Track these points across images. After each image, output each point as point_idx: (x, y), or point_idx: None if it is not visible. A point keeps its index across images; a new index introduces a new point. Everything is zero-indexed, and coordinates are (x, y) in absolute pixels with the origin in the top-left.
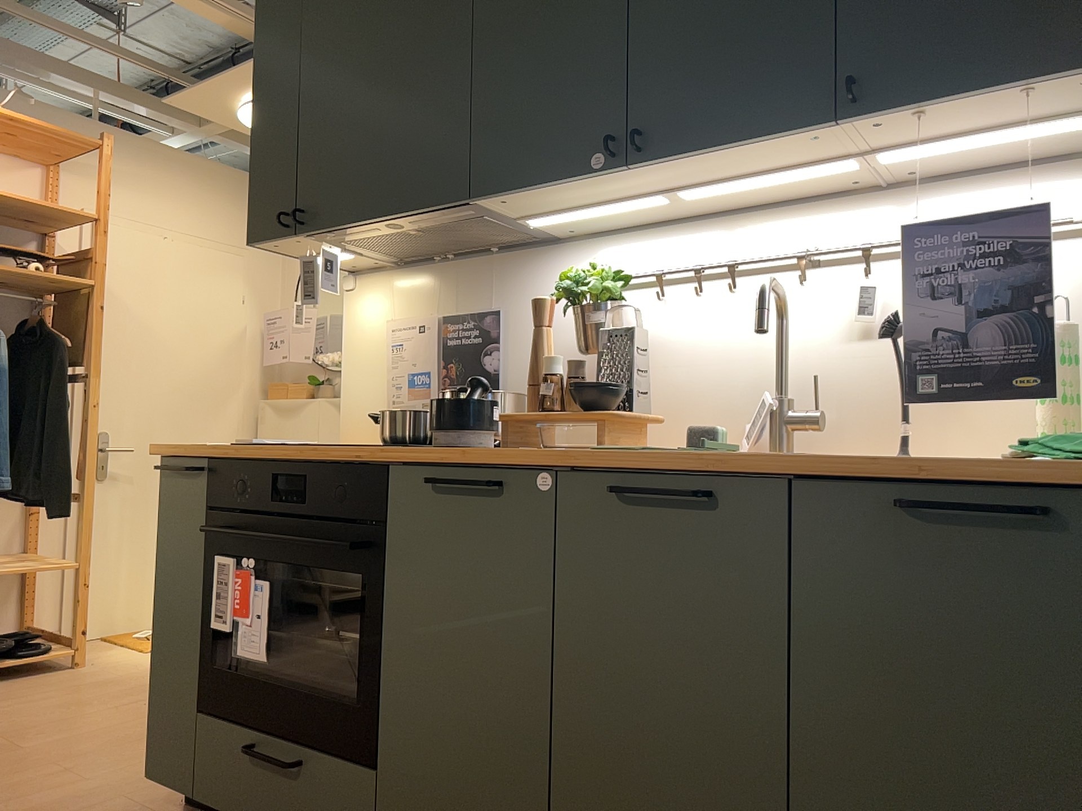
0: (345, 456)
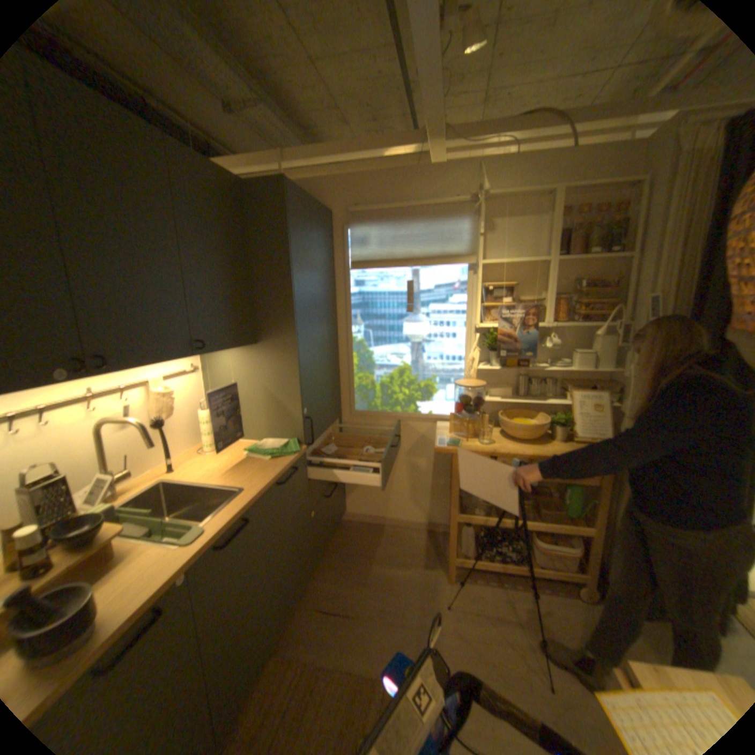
0: None
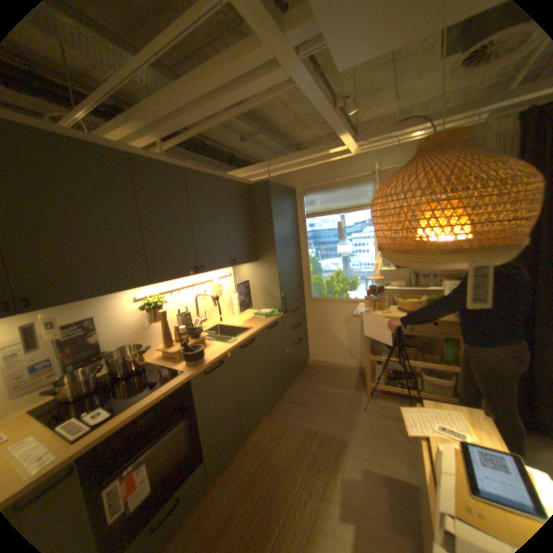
0: (169, 390)
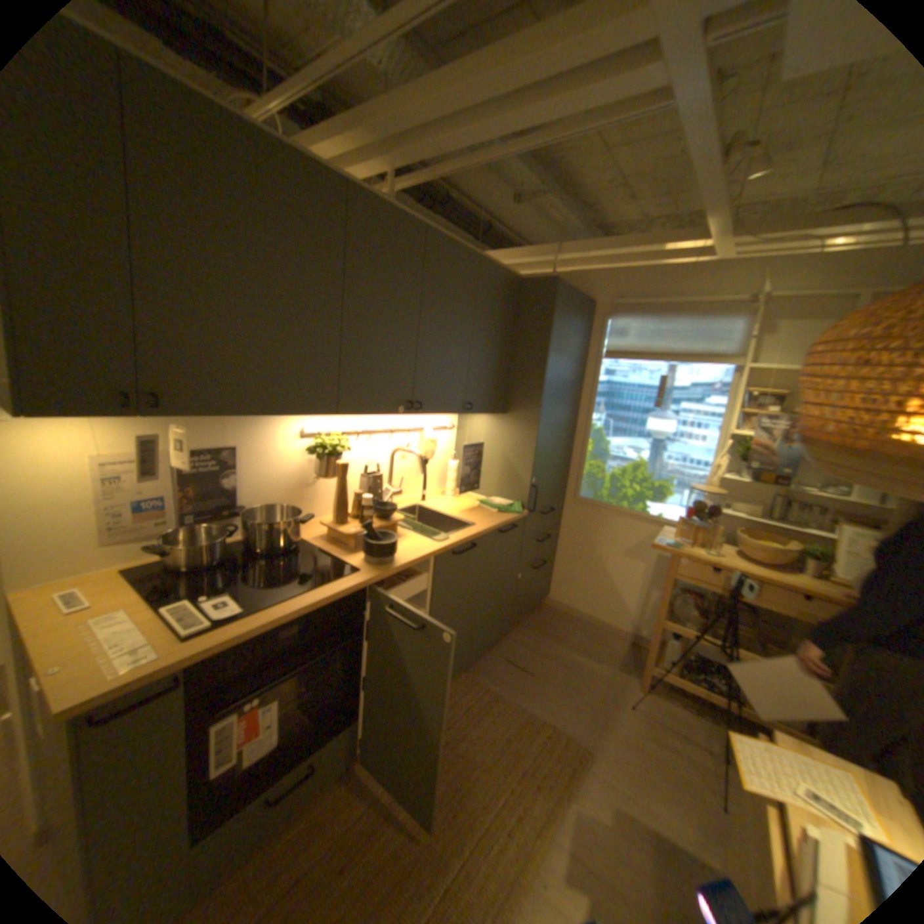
0: (334, 594)
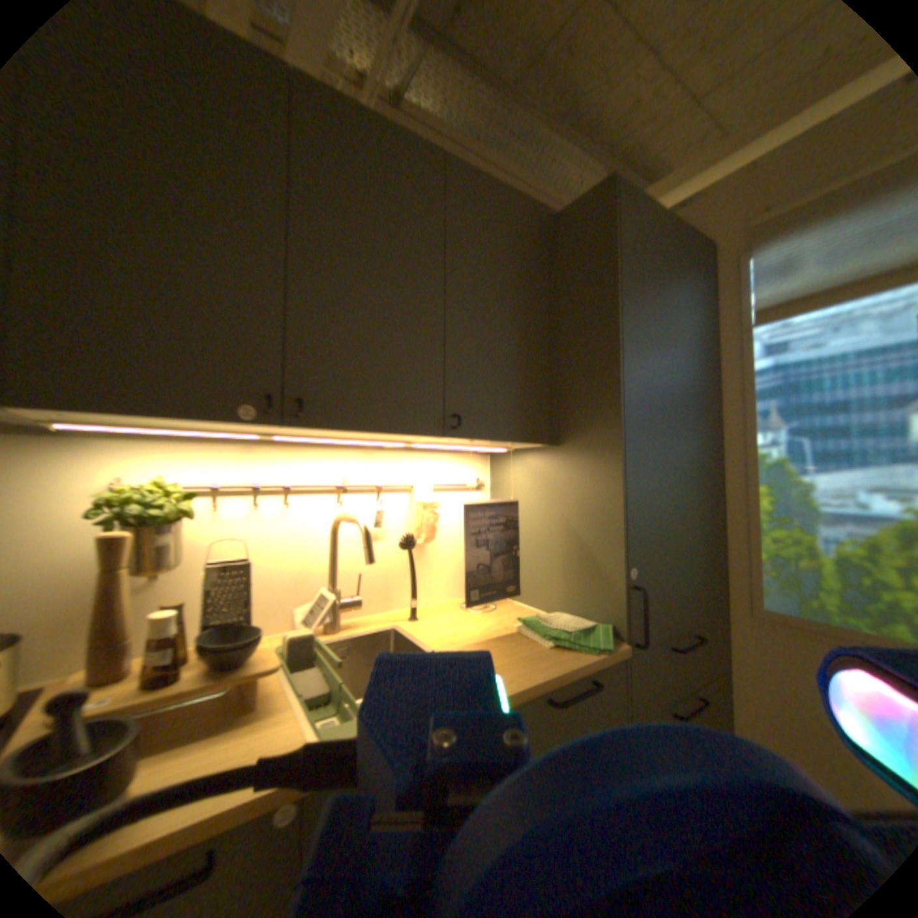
0: None
